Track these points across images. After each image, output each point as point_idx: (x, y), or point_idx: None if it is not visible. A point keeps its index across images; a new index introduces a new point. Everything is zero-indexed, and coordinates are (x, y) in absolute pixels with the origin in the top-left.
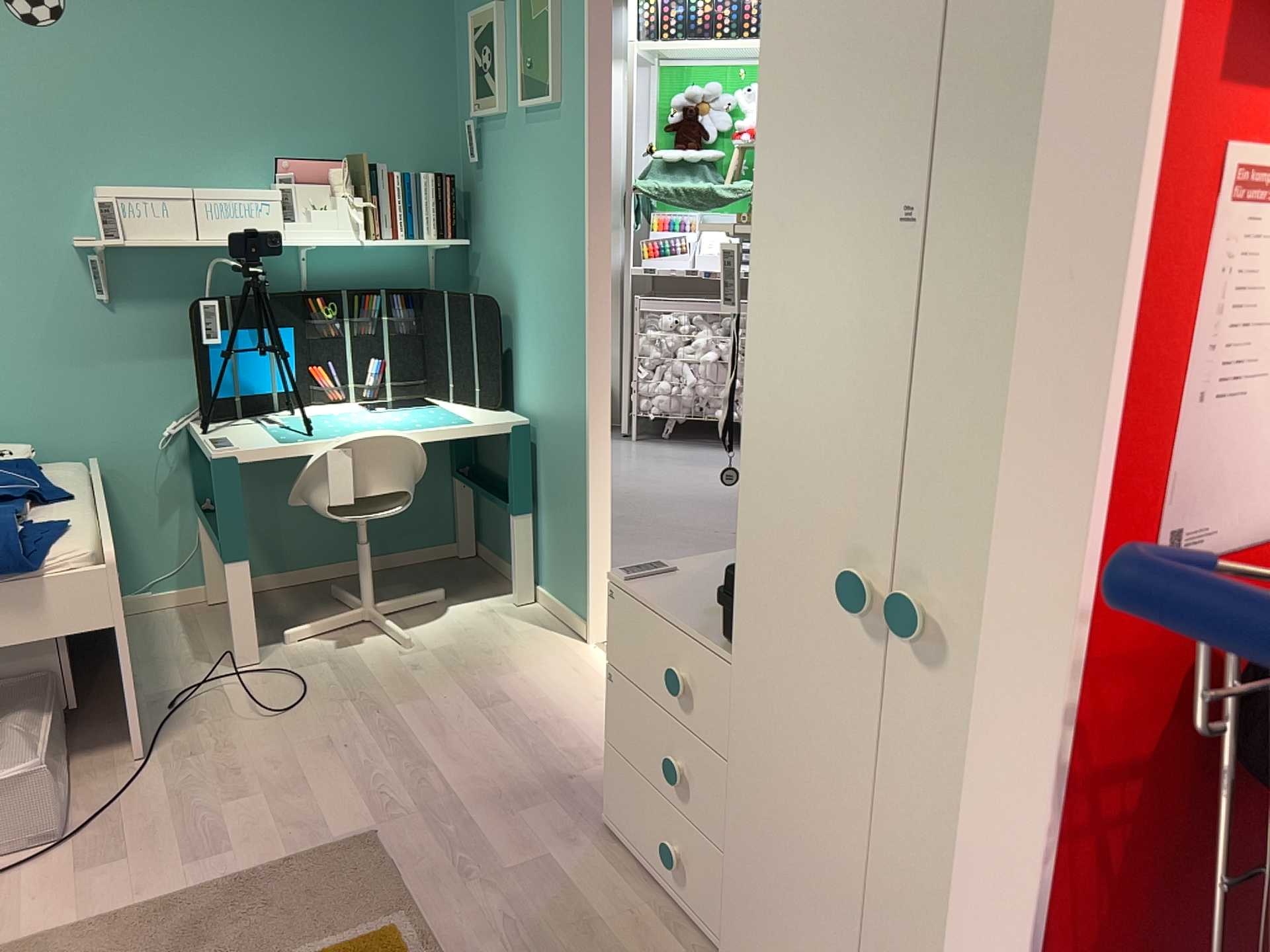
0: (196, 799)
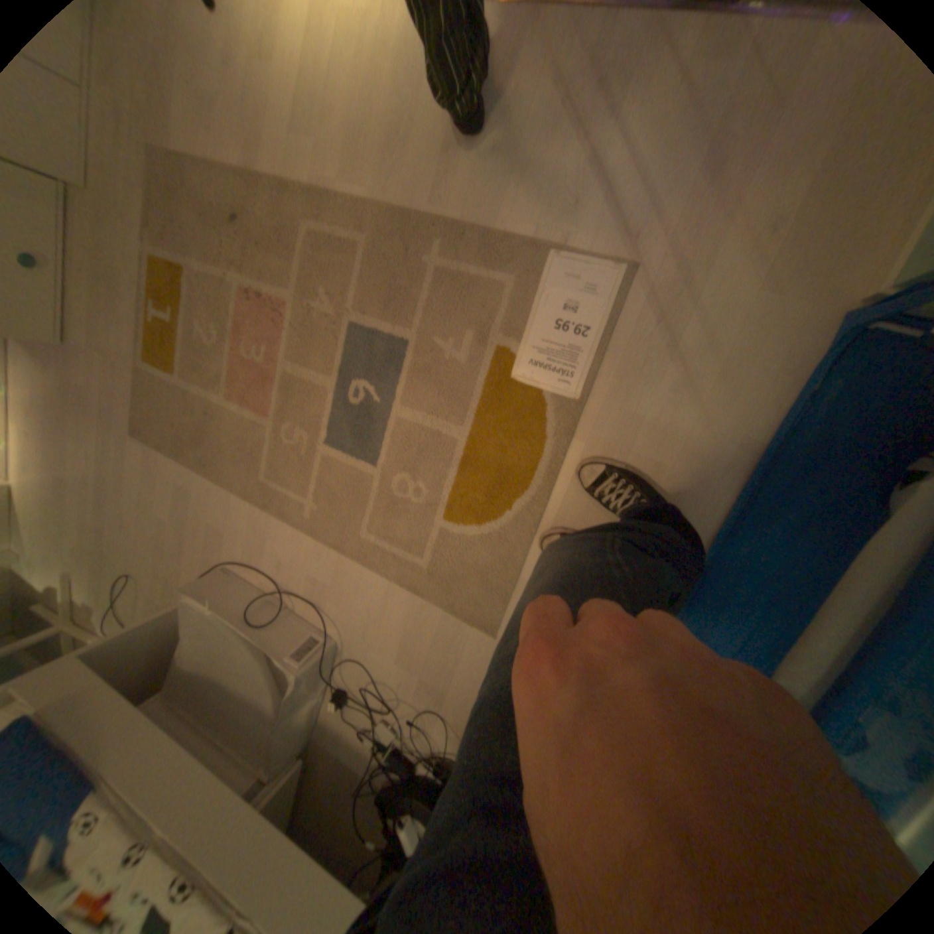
0: (171, 539)
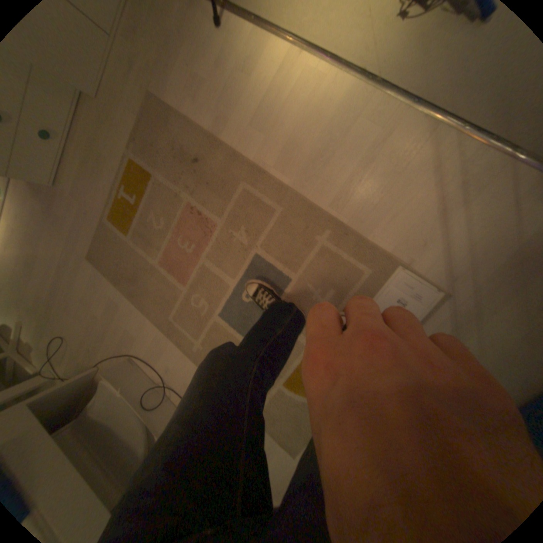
0: (99, 330)
